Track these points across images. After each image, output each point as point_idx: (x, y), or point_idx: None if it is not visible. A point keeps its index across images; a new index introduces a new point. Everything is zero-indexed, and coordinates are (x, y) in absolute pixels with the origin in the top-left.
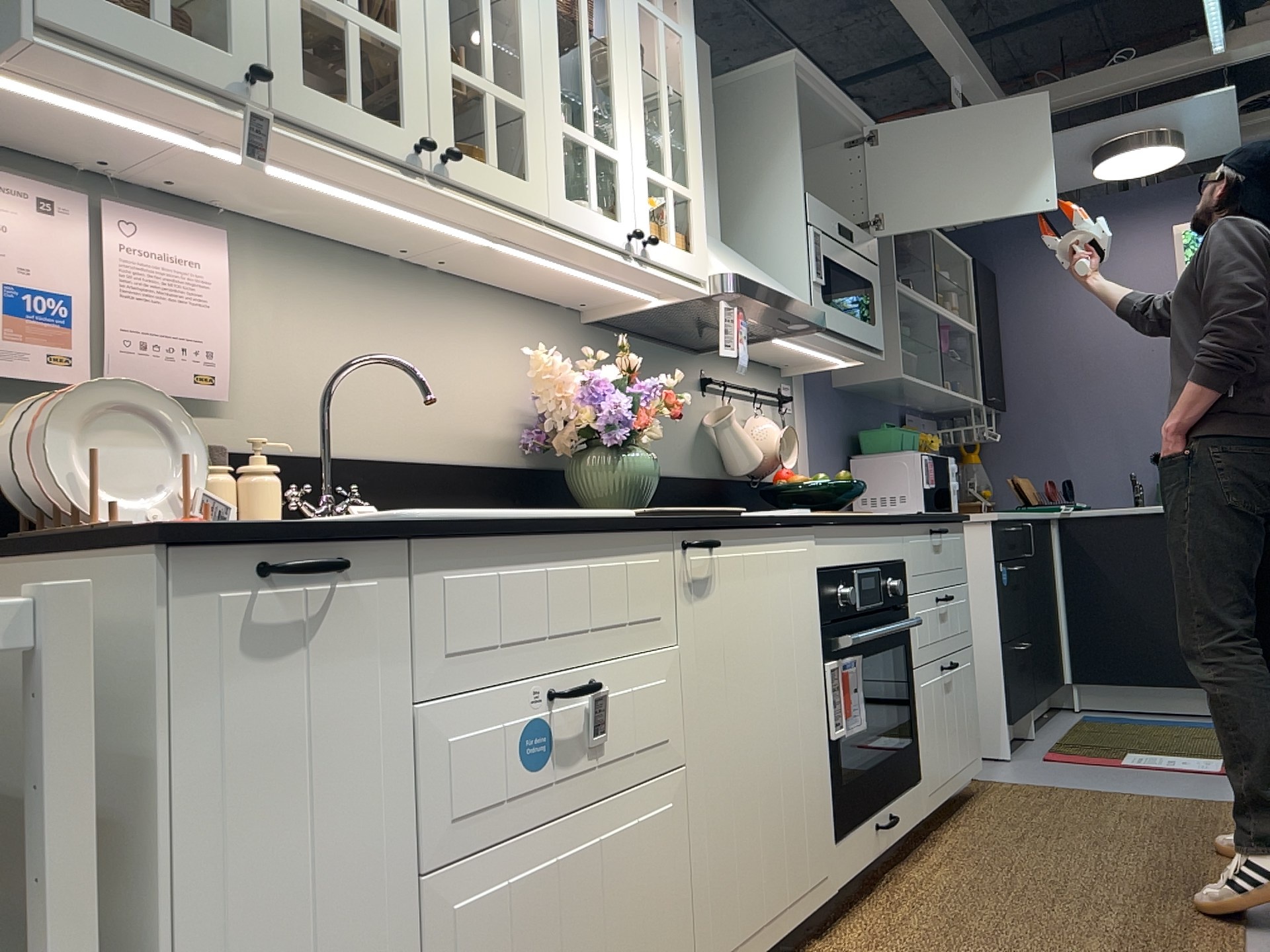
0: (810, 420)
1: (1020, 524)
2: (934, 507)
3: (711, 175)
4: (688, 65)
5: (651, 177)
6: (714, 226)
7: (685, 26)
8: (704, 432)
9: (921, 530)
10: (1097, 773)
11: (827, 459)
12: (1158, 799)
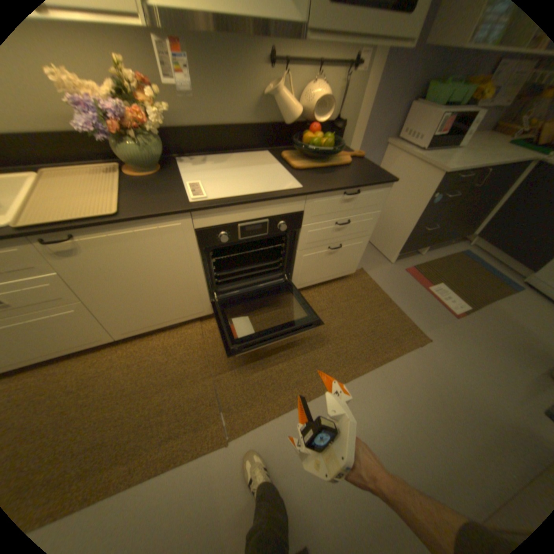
0: (382, 74)
1: (483, 168)
2: (438, 144)
3: None
4: None
5: None
6: None
7: None
8: (267, 93)
9: (329, 194)
10: (409, 289)
11: (389, 101)
12: (402, 317)
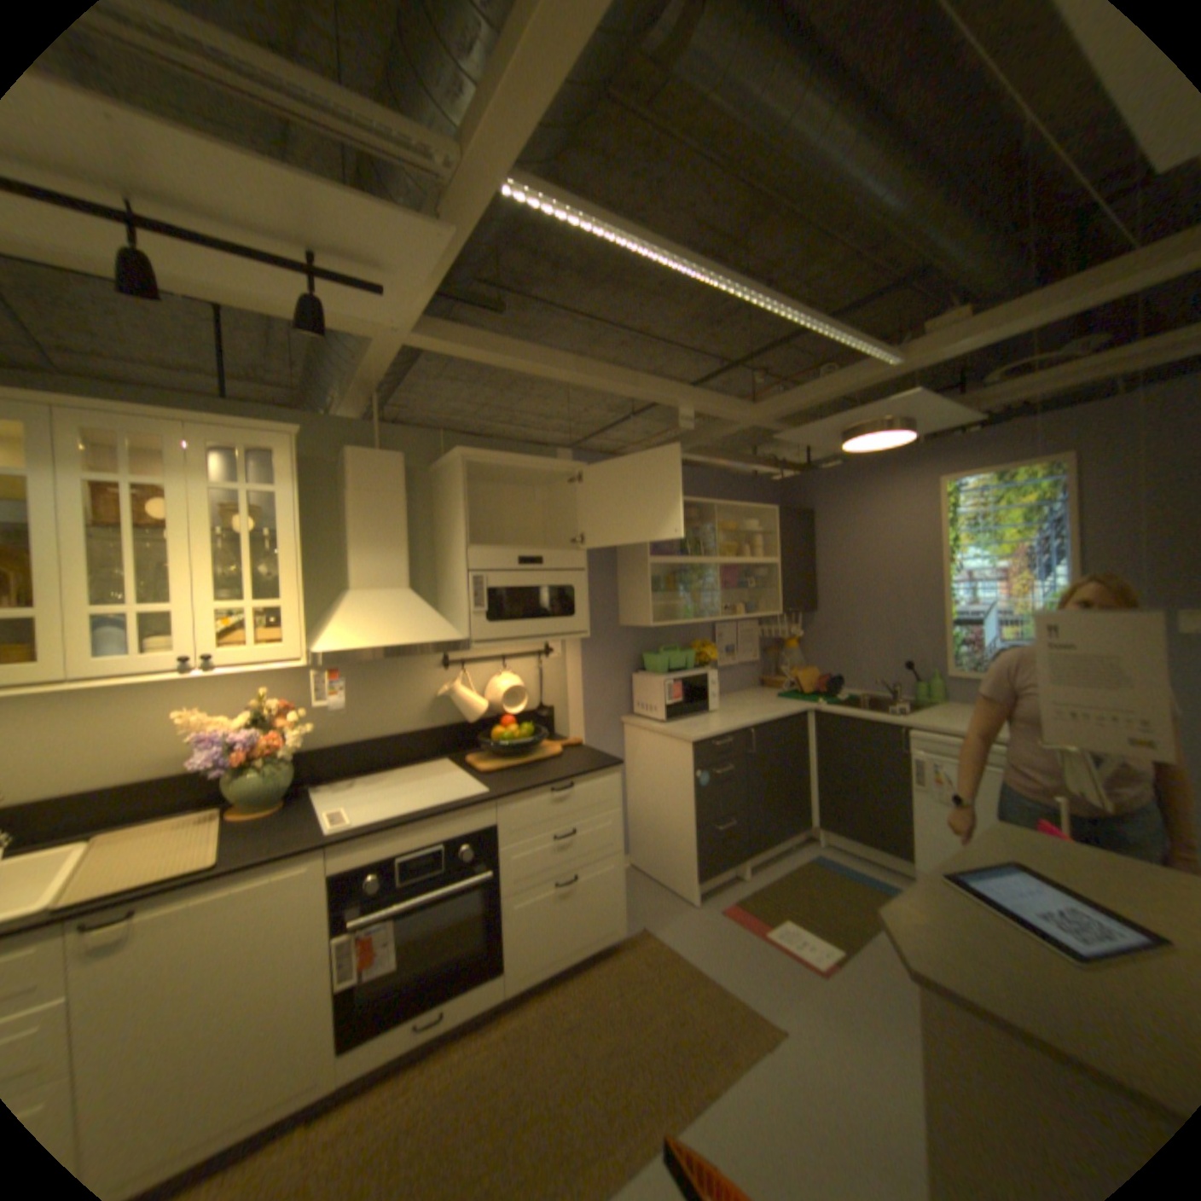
0: (581, 656)
1: (742, 731)
2: (679, 713)
3: (393, 545)
4: (281, 509)
5: (220, 607)
6: (395, 580)
7: (279, 482)
8: (442, 694)
9: (529, 794)
10: (733, 946)
11: (602, 678)
12: (726, 1003)
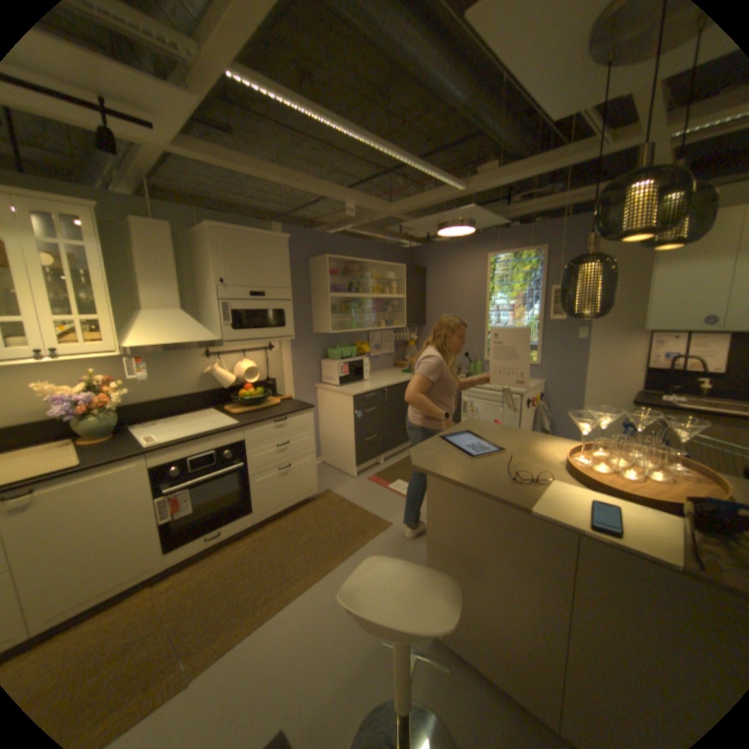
0: (291, 351)
1: (380, 390)
2: (347, 382)
3: (168, 283)
4: (90, 258)
5: (57, 320)
6: (171, 305)
7: (86, 240)
8: (206, 373)
9: (262, 424)
10: (371, 493)
11: (304, 363)
12: (365, 516)
